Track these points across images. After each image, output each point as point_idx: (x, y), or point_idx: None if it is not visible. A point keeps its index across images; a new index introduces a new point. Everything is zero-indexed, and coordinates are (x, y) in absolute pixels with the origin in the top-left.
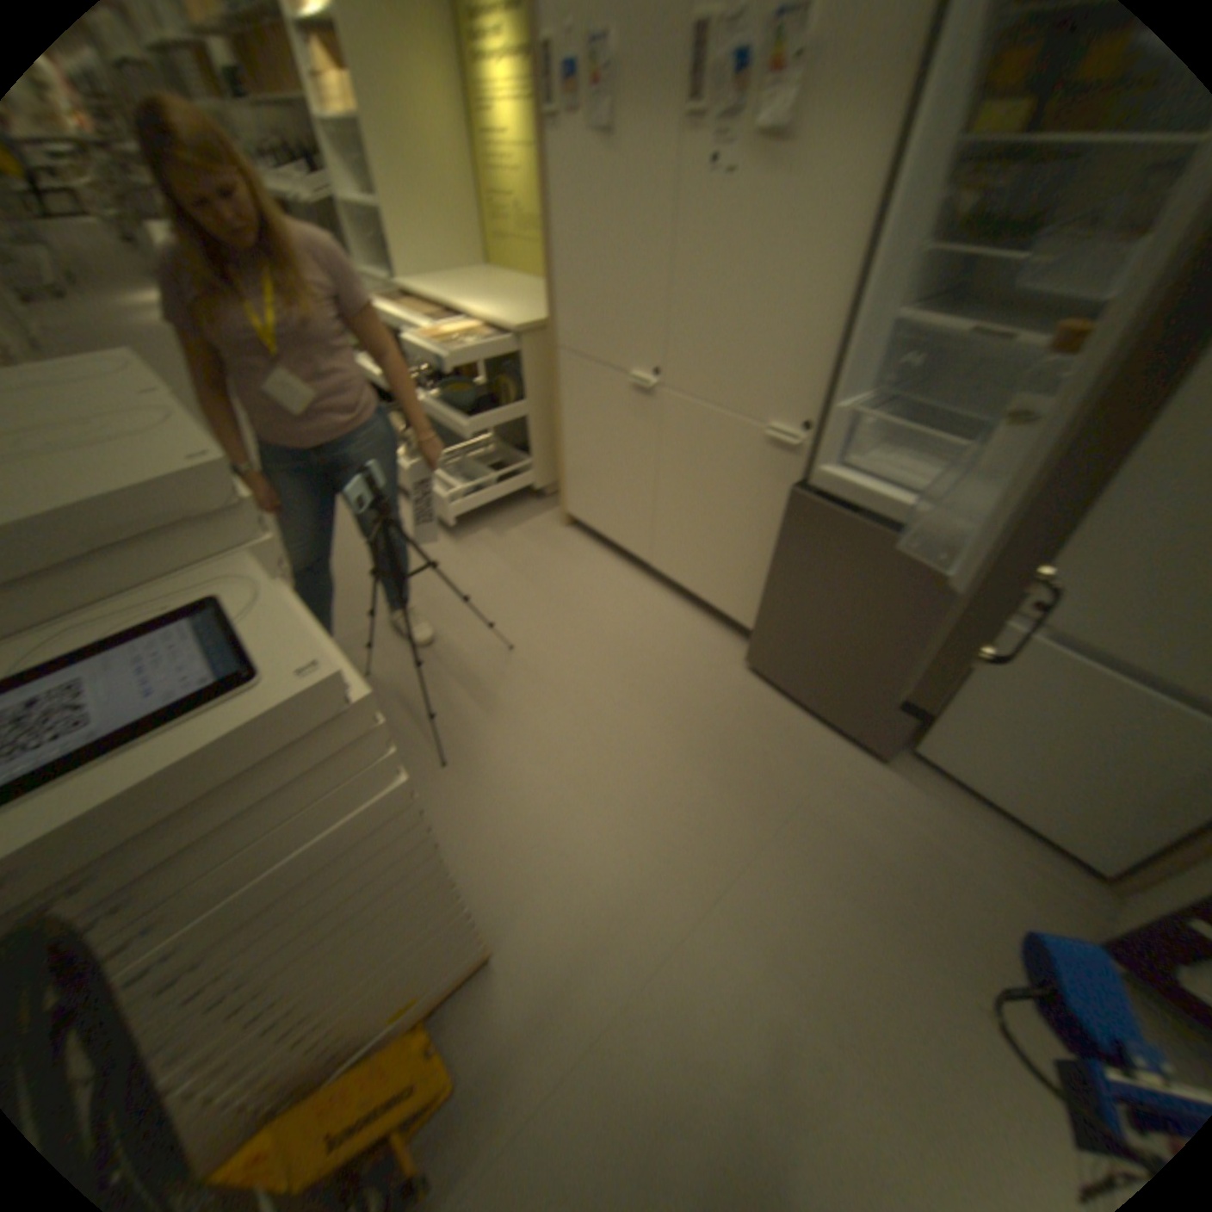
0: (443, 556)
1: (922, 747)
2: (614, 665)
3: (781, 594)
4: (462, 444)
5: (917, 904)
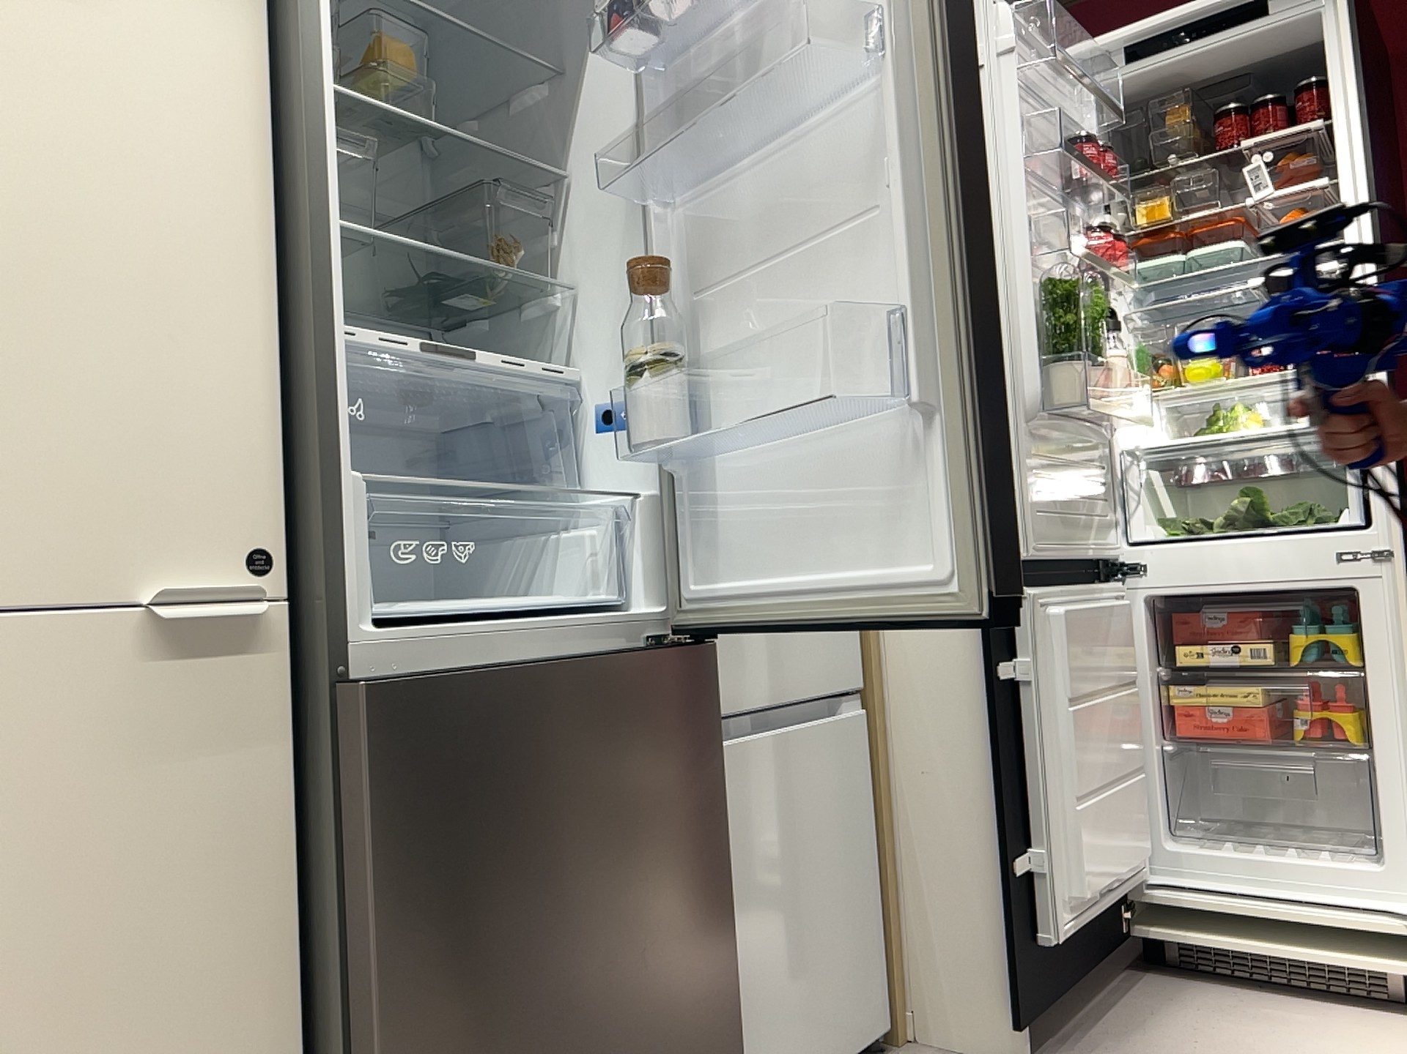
0: None
1: None
2: None
3: (423, 1049)
4: None
5: None
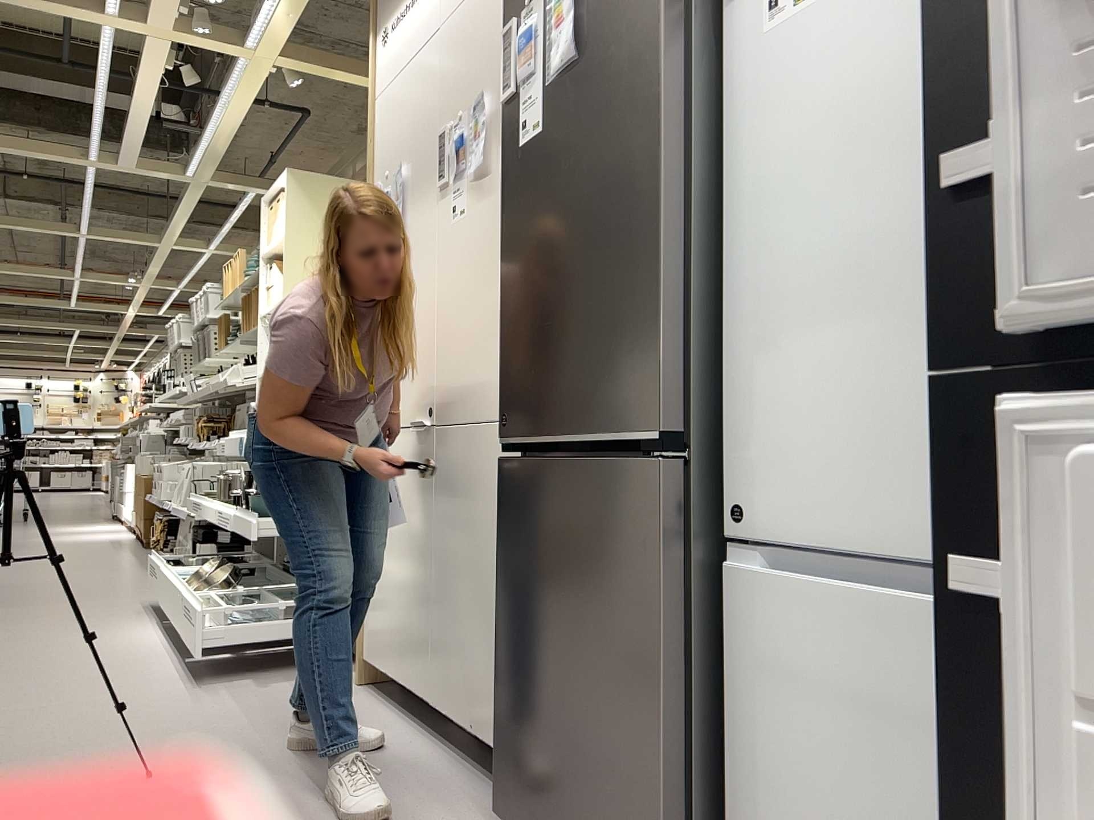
0: (156, 697)
1: None
2: (277, 812)
3: (507, 642)
4: (269, 586)
5: None
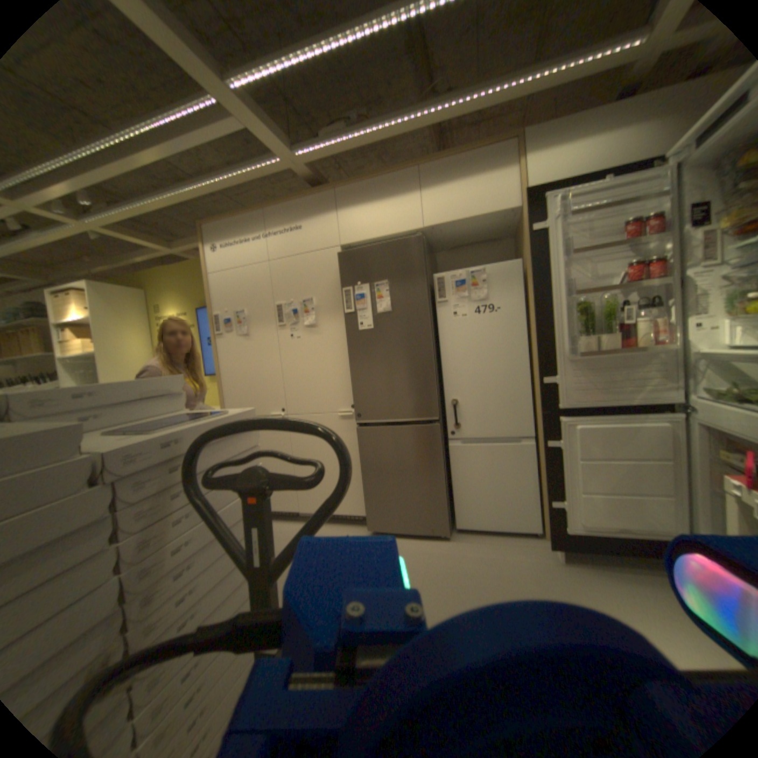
0: None
1: (456, 525)
2: None
3: (369, 479)
4: None
5: (491, 580)
